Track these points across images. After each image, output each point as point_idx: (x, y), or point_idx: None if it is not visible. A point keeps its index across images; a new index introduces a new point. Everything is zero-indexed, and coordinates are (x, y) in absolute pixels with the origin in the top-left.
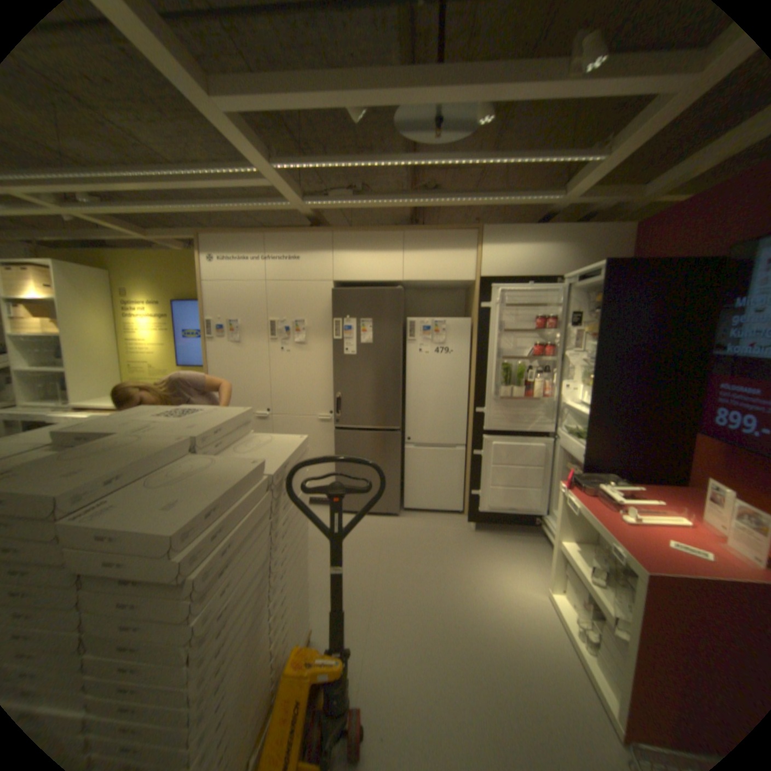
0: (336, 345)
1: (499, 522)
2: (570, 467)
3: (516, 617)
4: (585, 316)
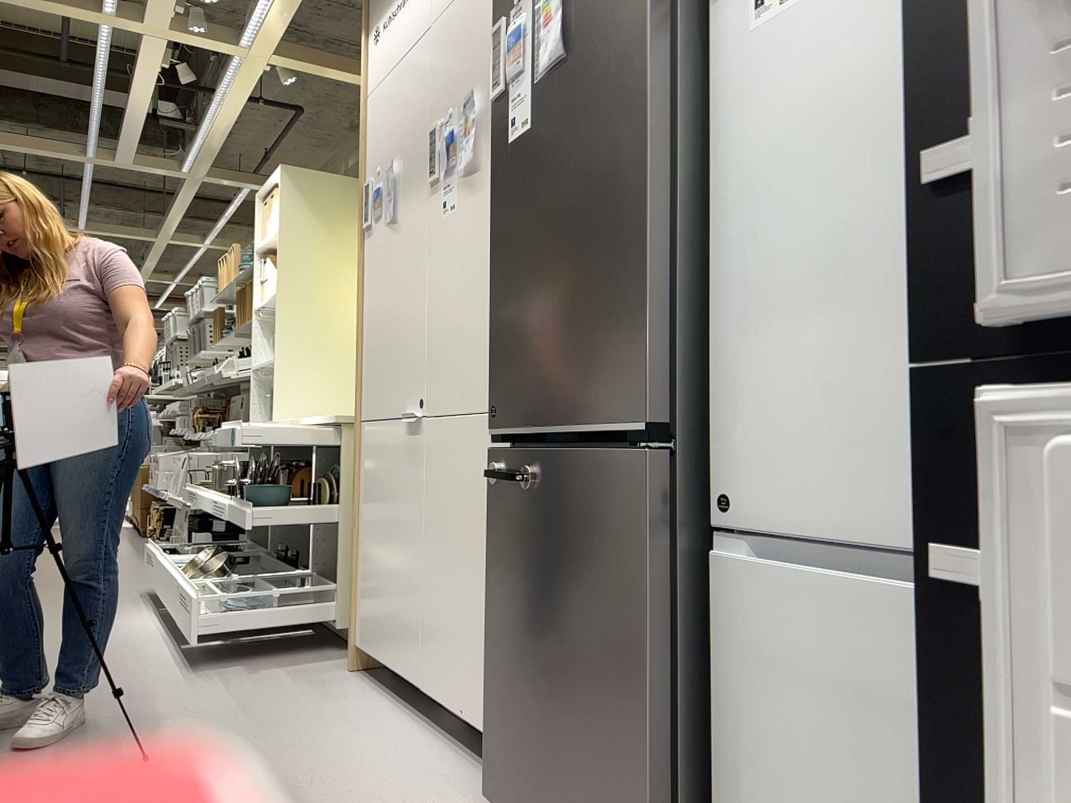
0: (496, 119)
1: None
2: None
3: None
4: None
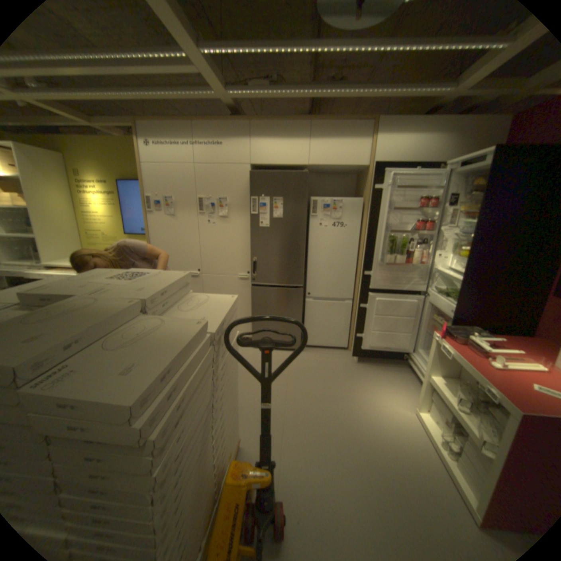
0: (253, 219)
1: (376, 357)
2: (436, 318)
3: (393, 429)
4: (461, 197)
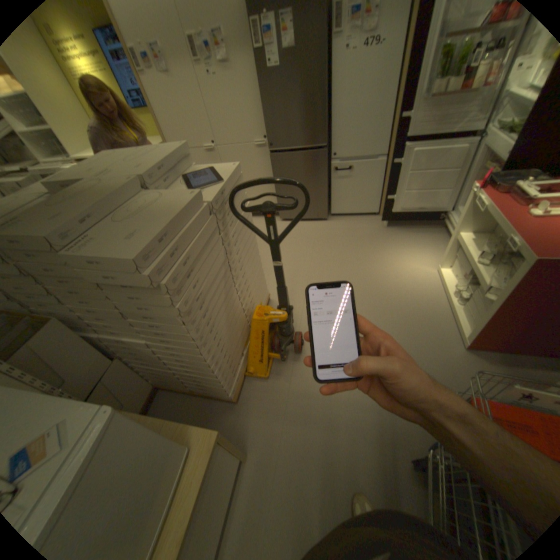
0: (258, 56)
1: (408, 219)
2: (489, 165)
3: (409, 283)
4: None
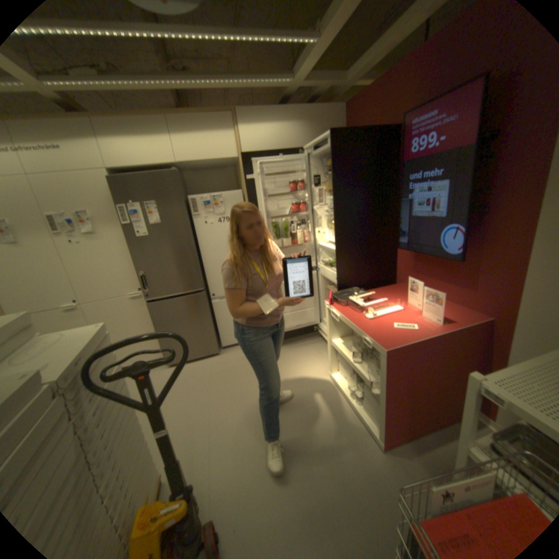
0: (126, 229)
1: (291, 336)
2: (328, 287)
3: (312, 397)
4: (322, 177)
